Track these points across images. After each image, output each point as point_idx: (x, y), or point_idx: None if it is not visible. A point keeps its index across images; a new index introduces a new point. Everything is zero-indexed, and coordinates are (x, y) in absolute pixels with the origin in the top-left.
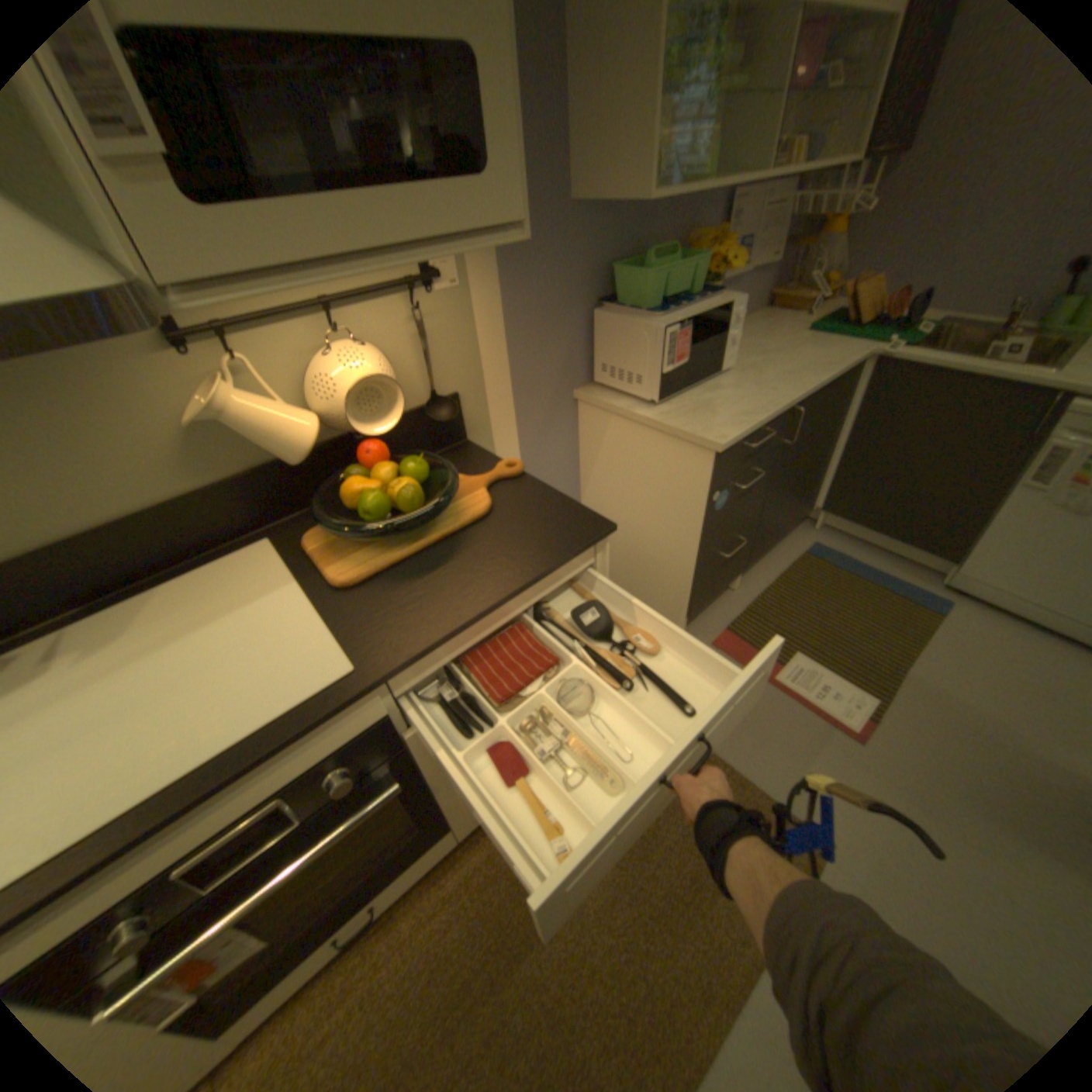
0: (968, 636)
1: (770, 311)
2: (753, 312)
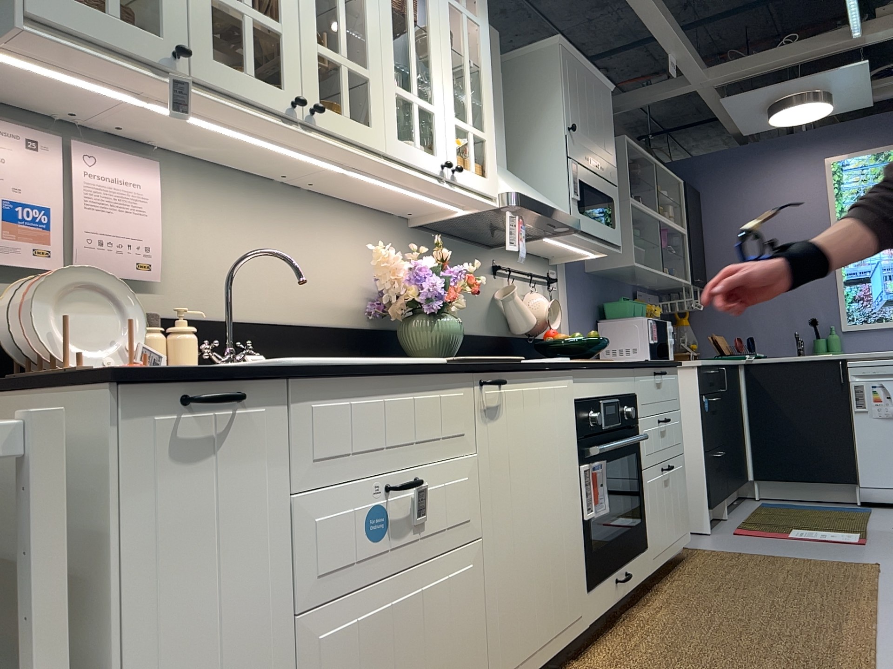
0: (888, 514)
1: None
2: None
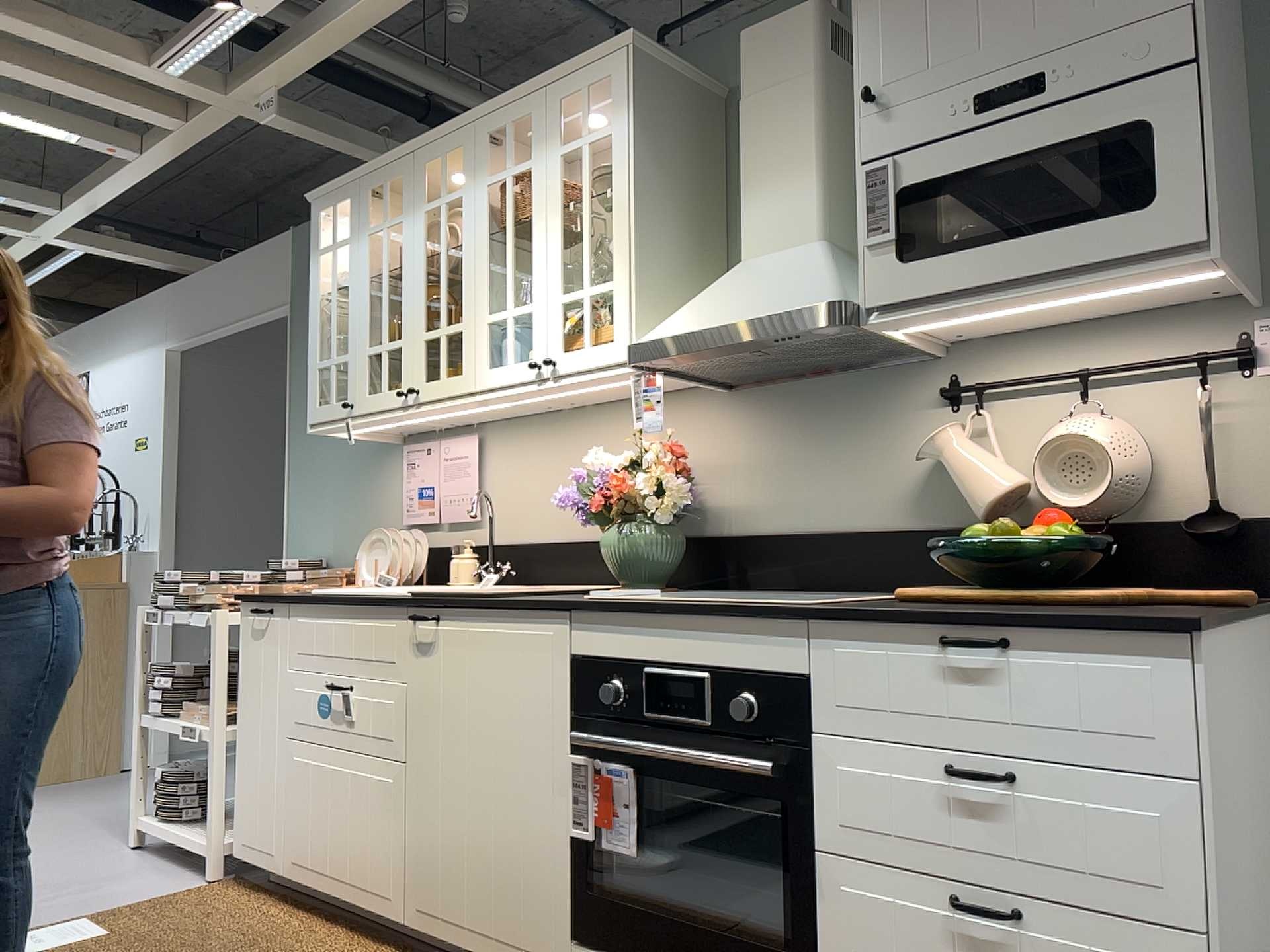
0: None
1: None
2: None
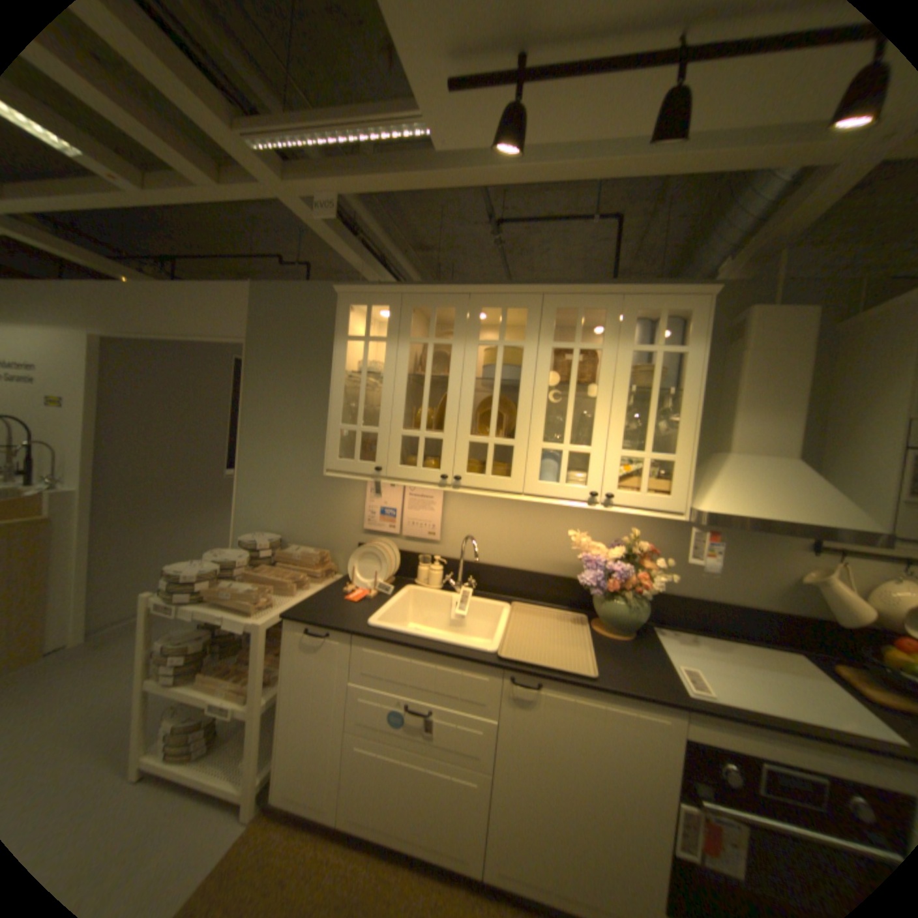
0: None
1: None
2: None
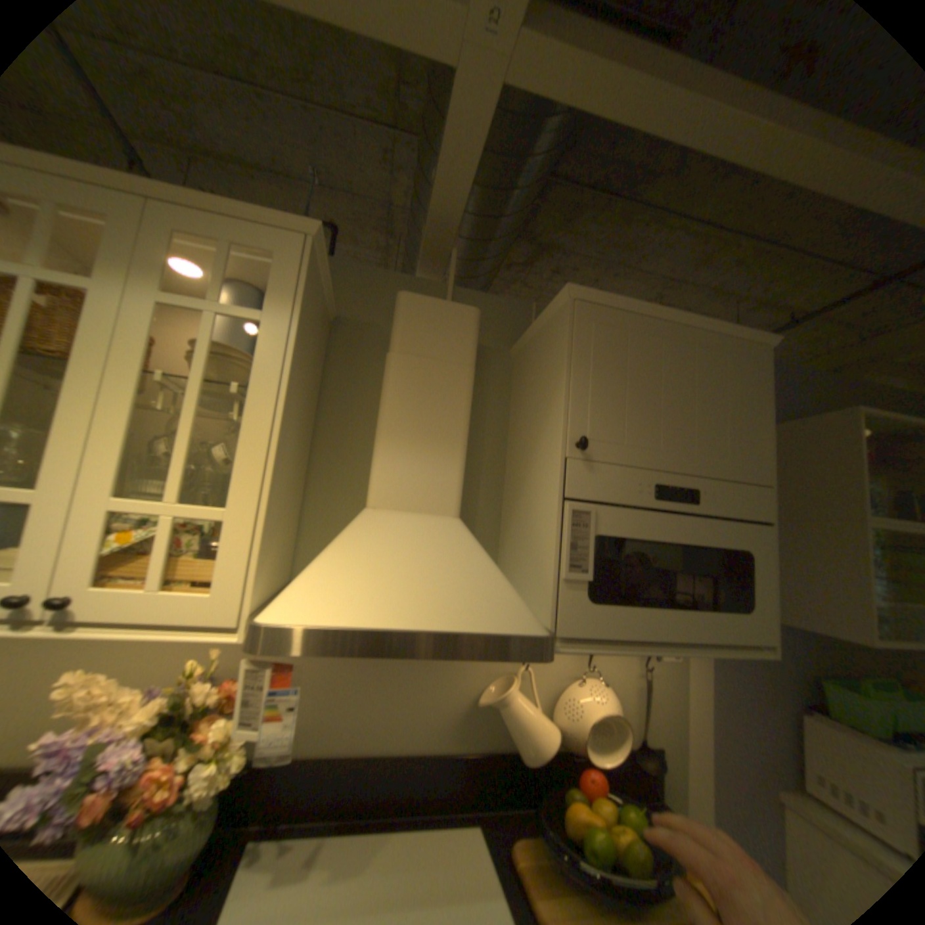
0: None
1: None
2: None
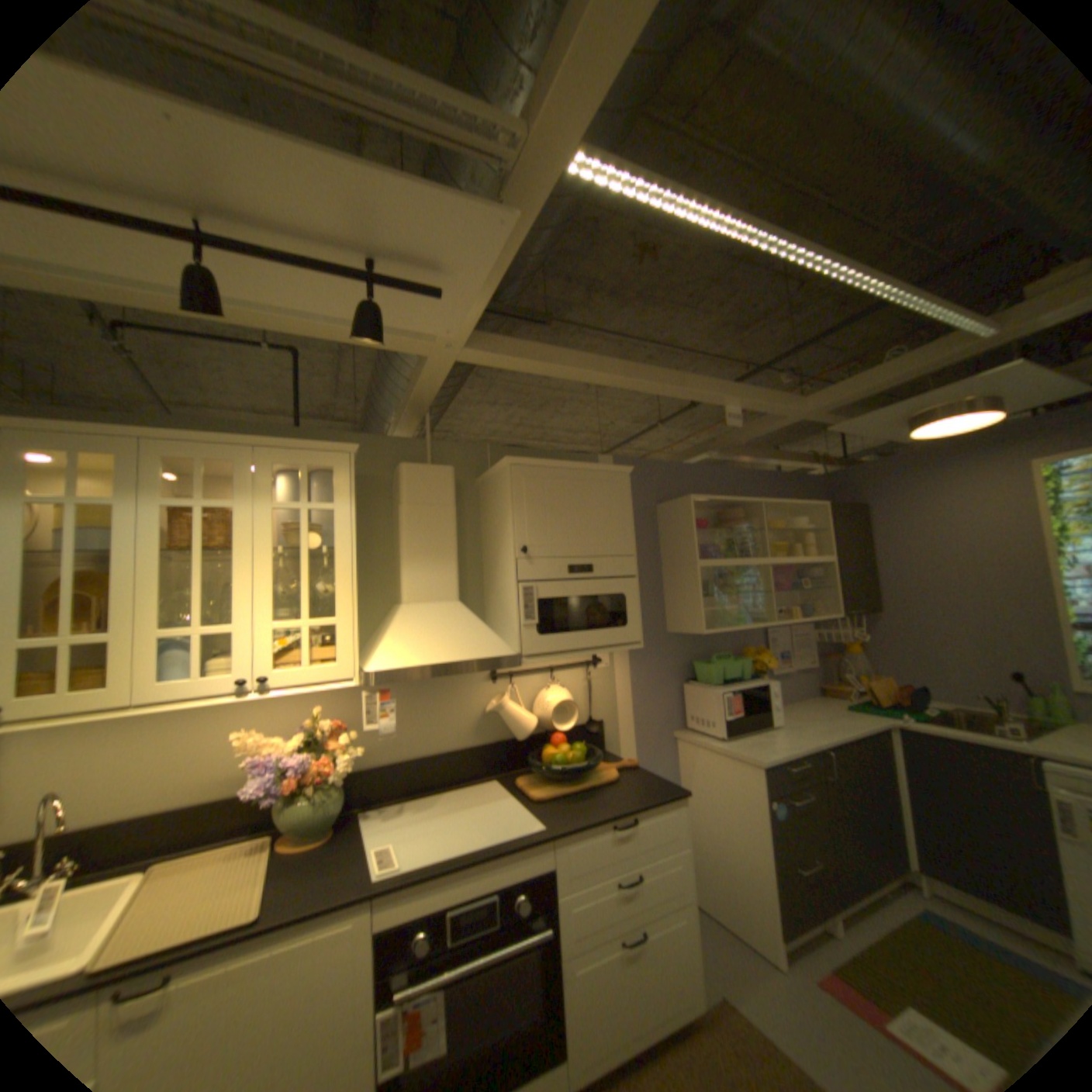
0: None
1: (823, 700)
2: (808, 699)
